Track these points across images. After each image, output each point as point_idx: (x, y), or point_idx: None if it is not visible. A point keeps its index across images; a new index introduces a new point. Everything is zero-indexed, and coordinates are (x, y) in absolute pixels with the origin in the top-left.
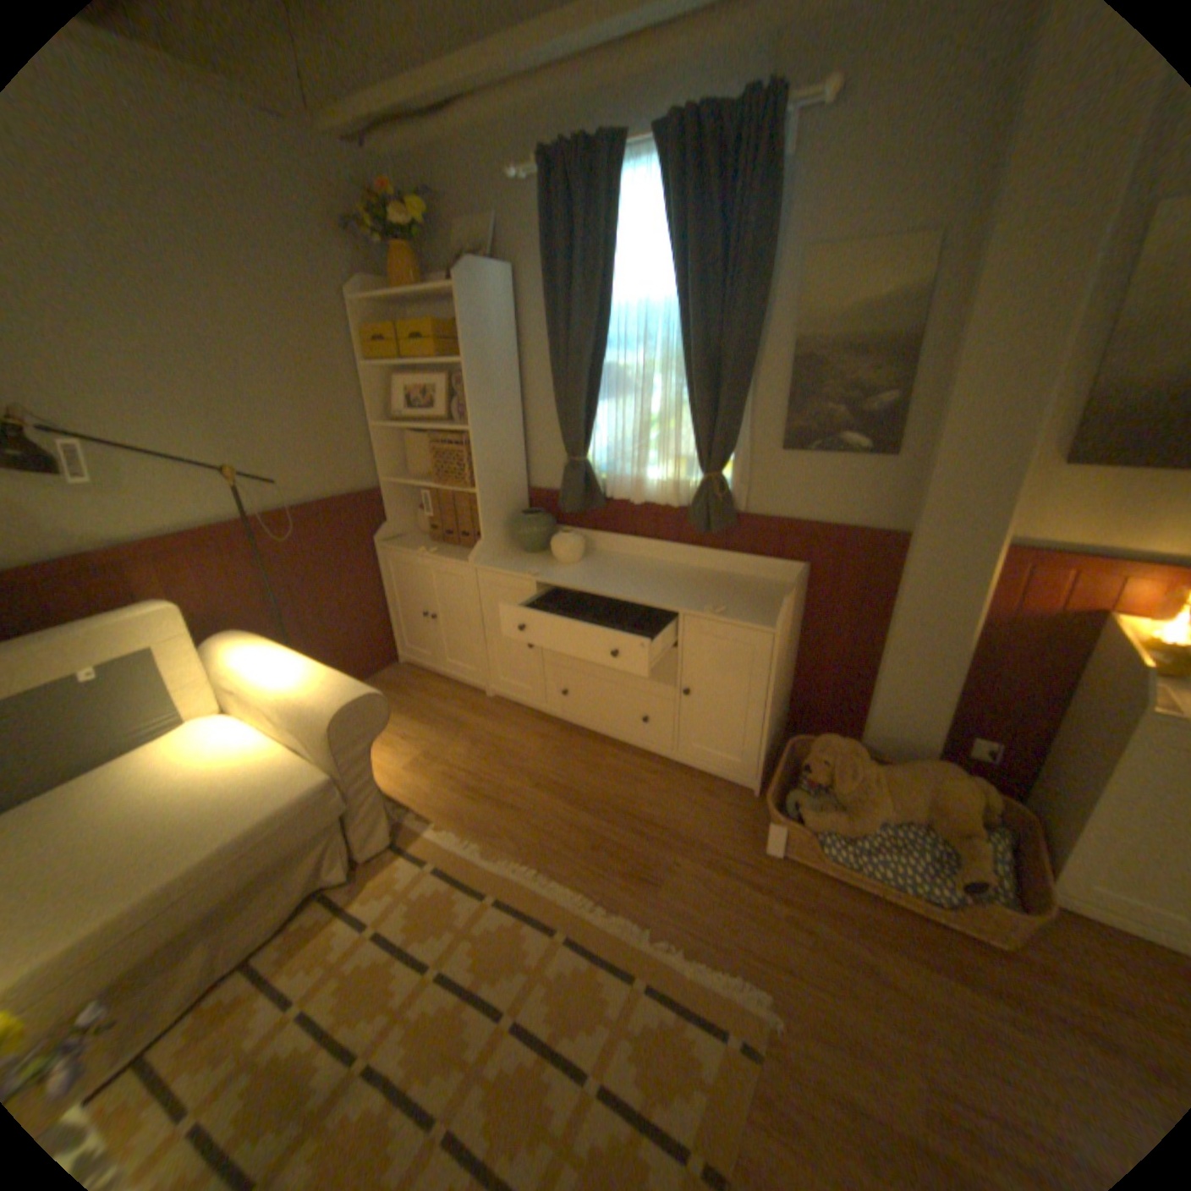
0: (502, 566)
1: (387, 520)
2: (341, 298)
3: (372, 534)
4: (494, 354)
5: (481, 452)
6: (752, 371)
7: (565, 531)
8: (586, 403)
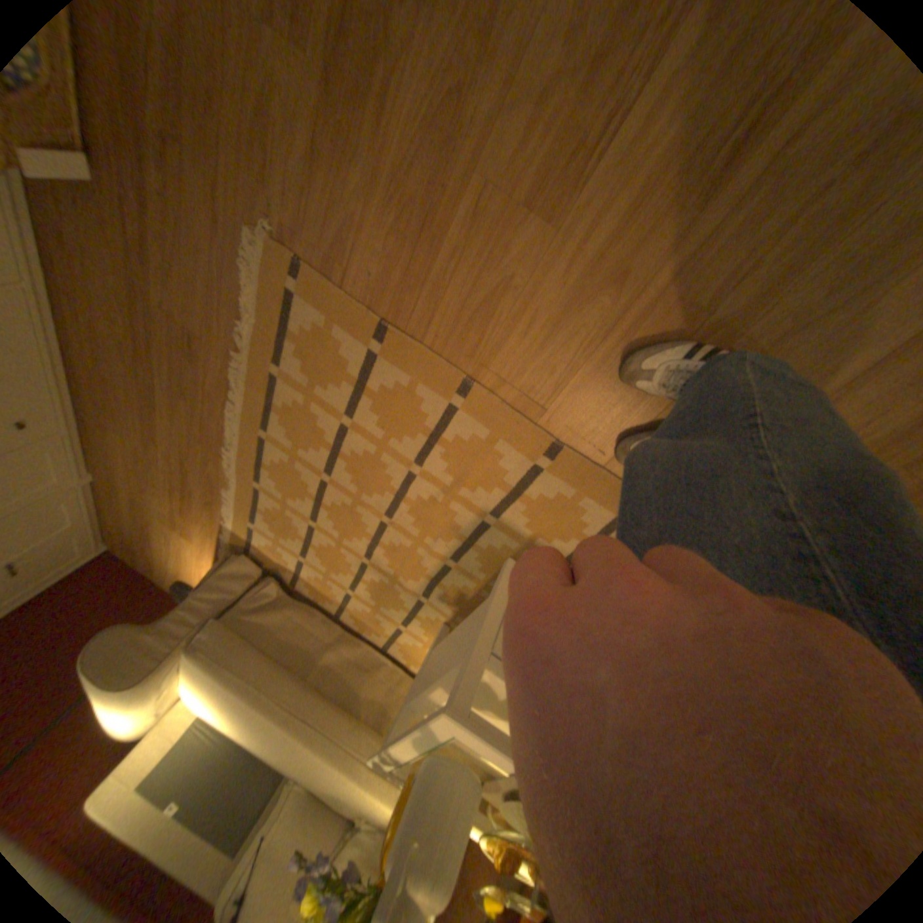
0: None
1: None
2: None
3: None
4: None
5: None
6: None
7: None
8: None
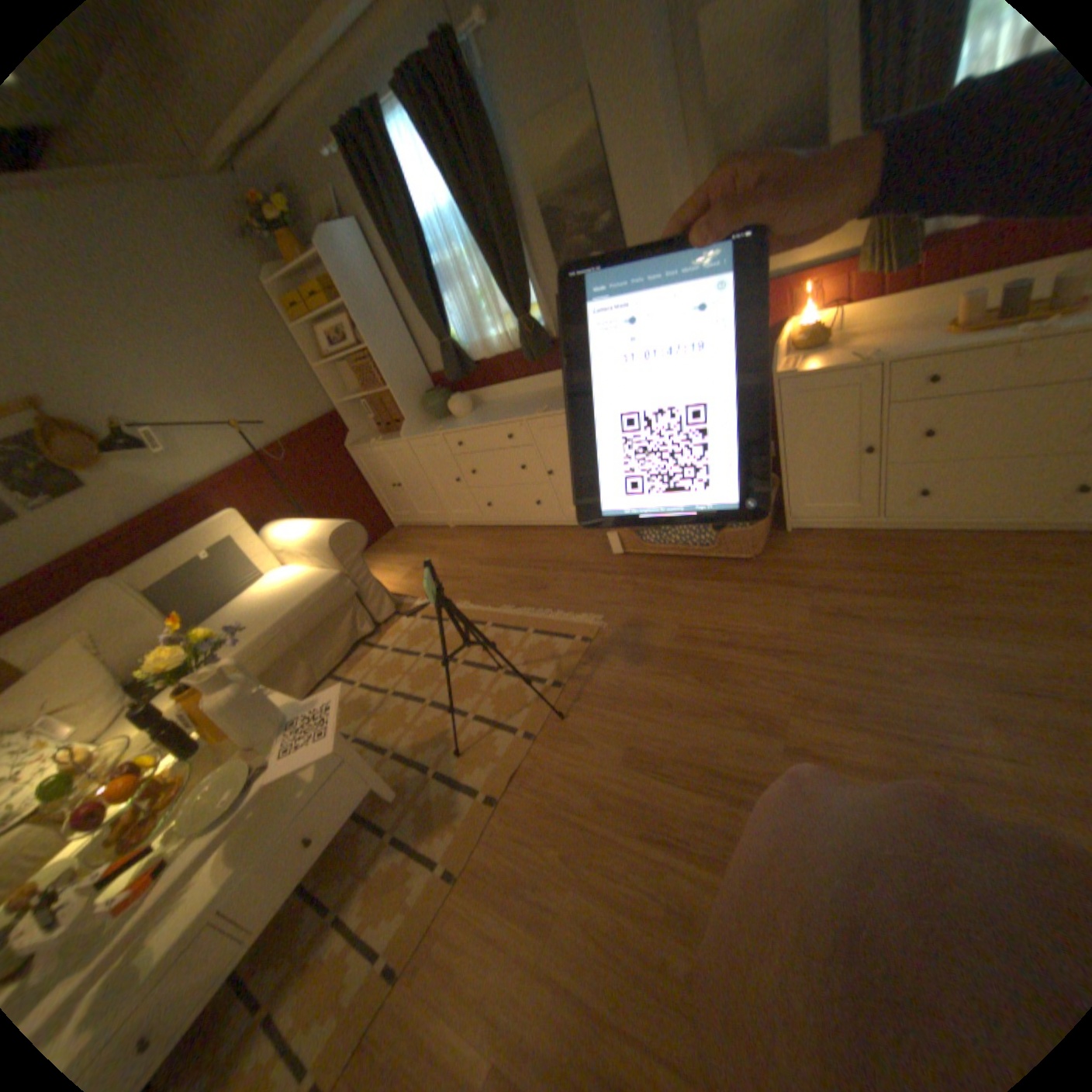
0: (421, 431)
1: (349, 428)
2: (259, 283)
3: (342, 441)
4: (364, 284)
5: (380, 357)
6: (517, 231)
7: (454, 393)
8: (431, 296)
